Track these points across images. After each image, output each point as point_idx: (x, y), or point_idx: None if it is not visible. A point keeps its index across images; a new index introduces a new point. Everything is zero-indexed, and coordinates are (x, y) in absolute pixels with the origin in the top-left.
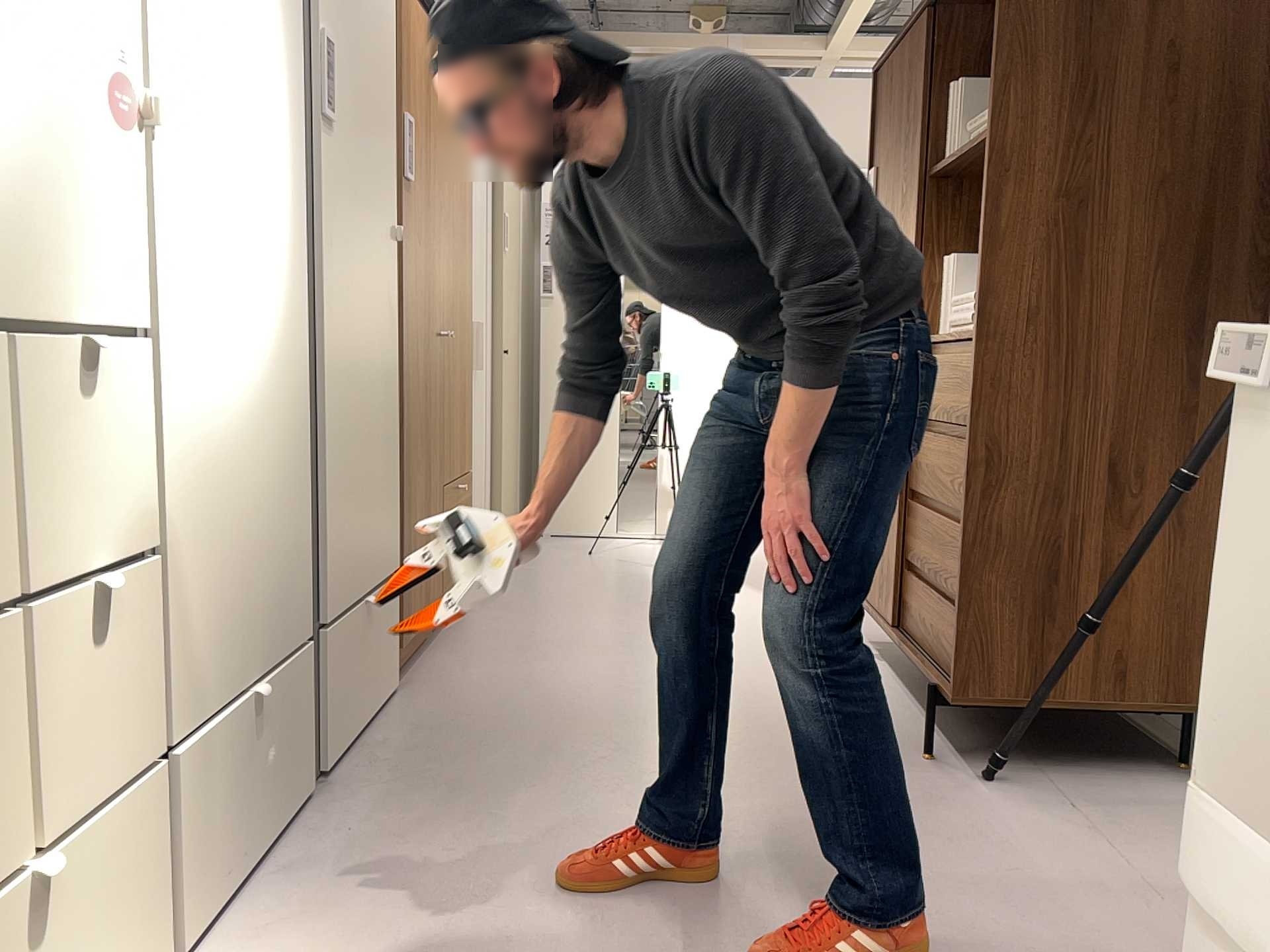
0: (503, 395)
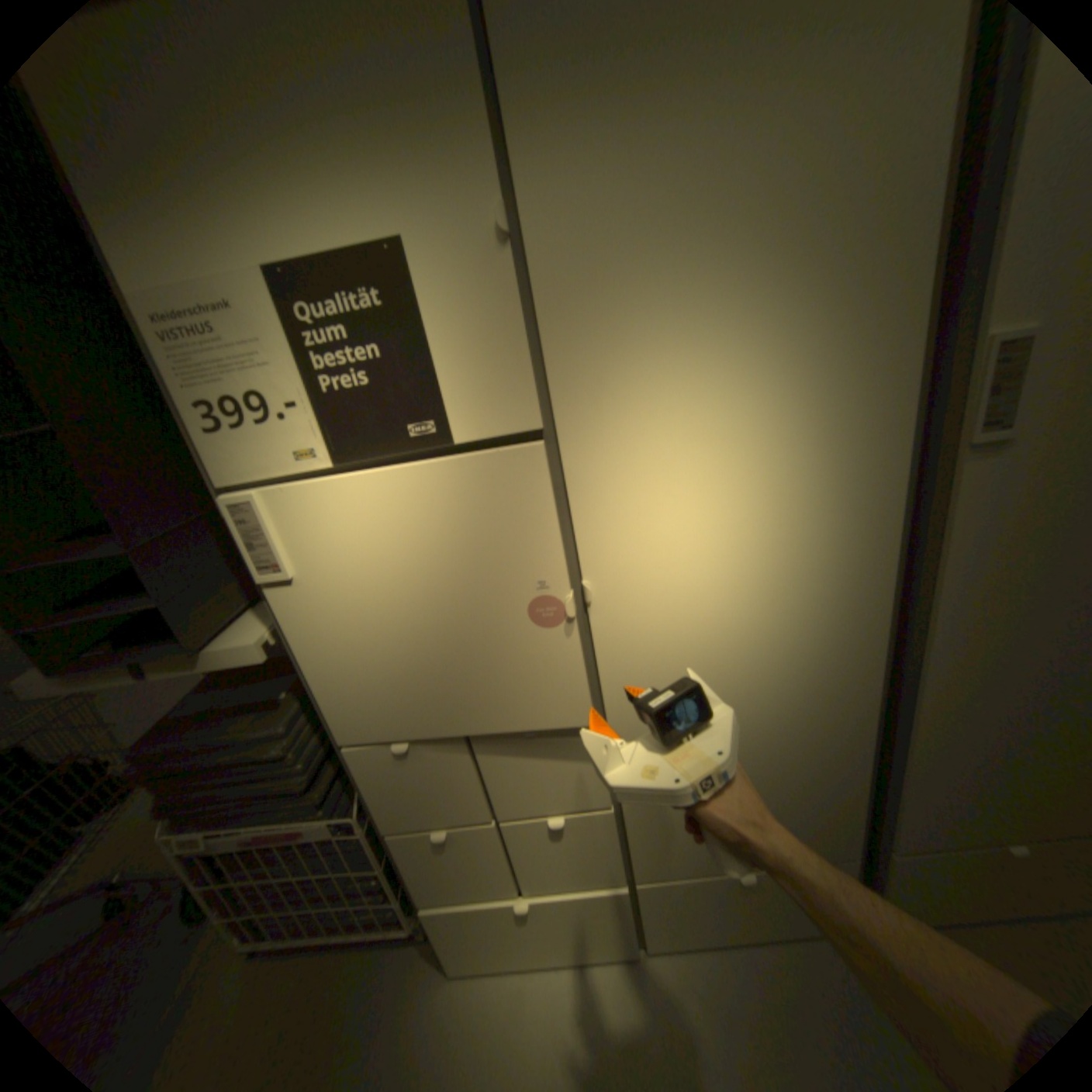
0: None
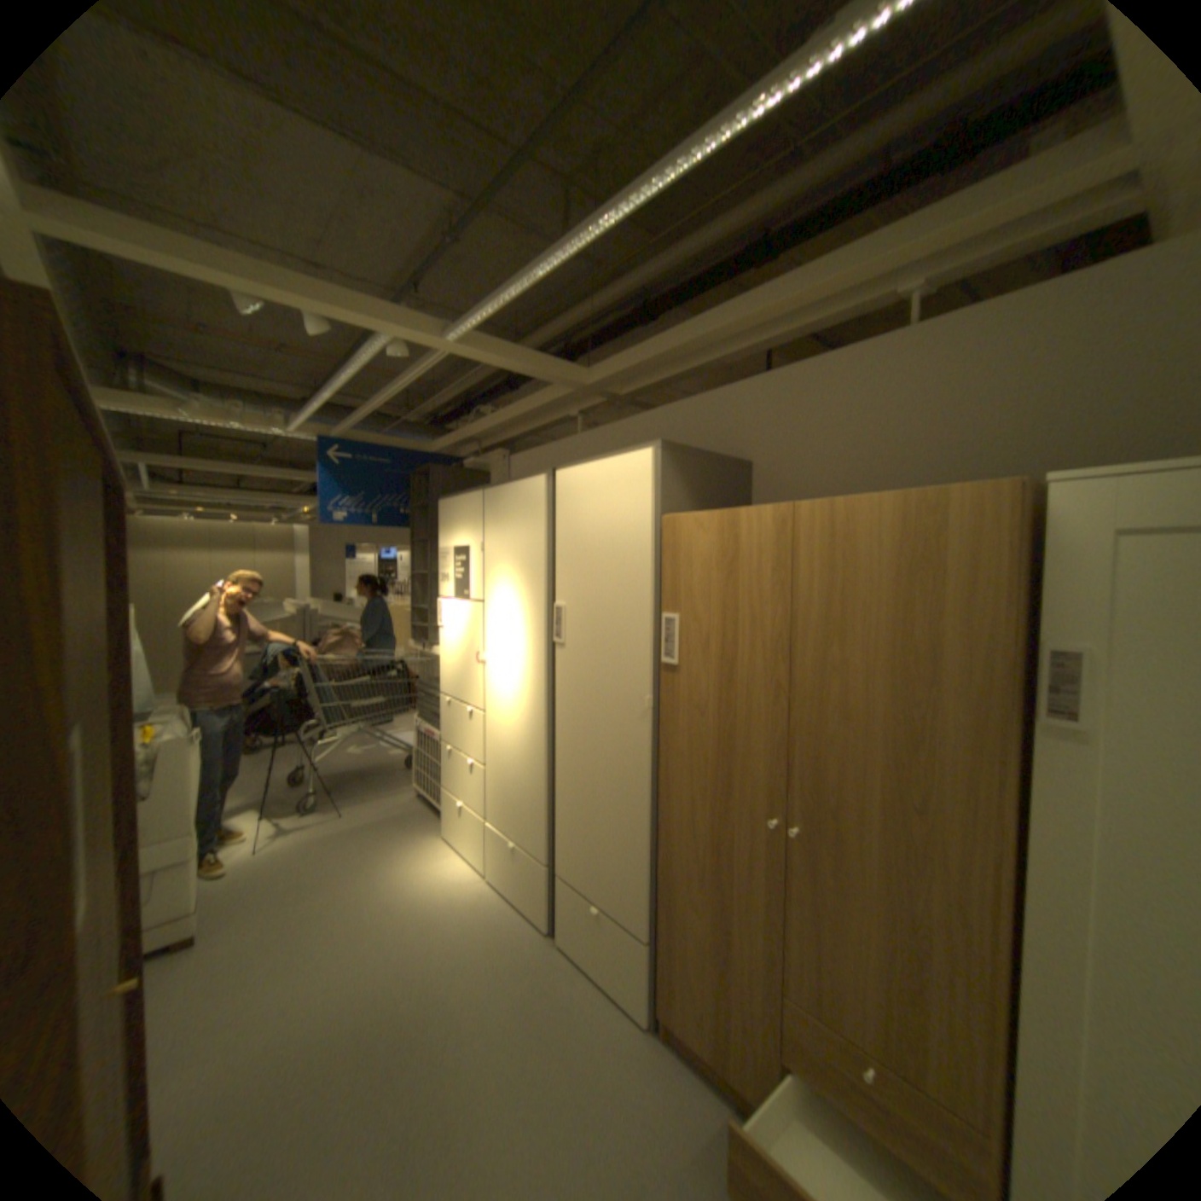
0: None
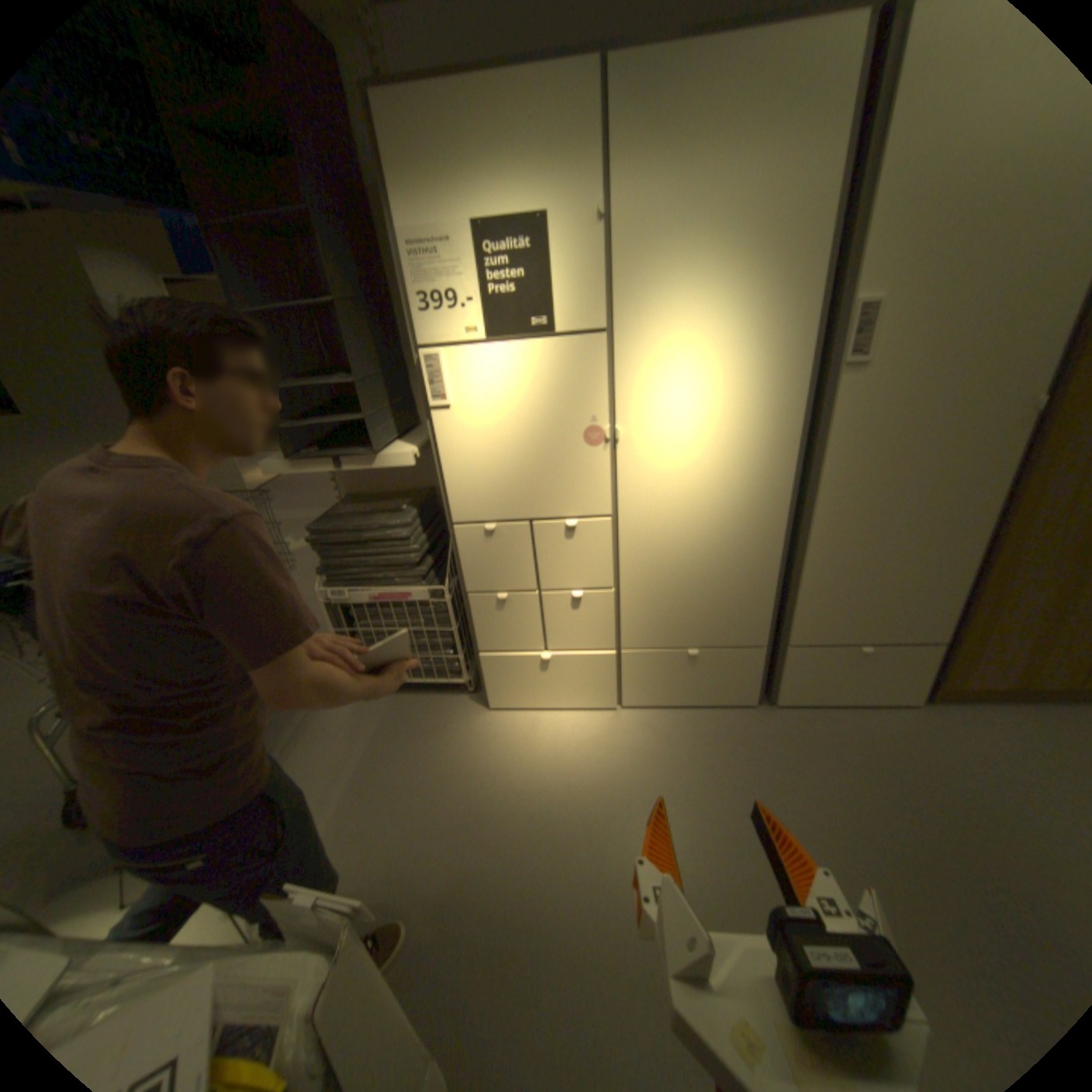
0: None
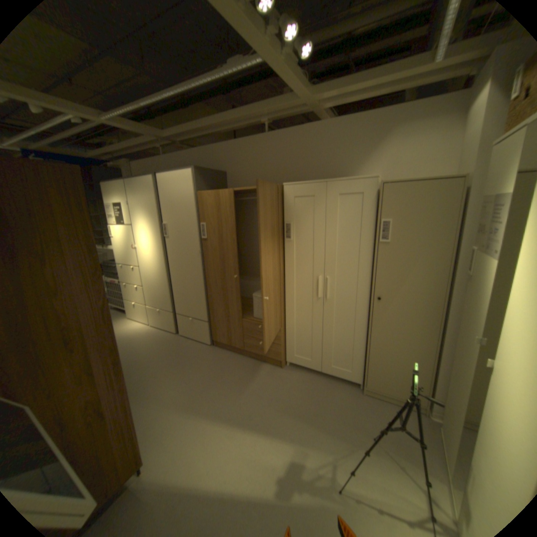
0: (375, 321)
